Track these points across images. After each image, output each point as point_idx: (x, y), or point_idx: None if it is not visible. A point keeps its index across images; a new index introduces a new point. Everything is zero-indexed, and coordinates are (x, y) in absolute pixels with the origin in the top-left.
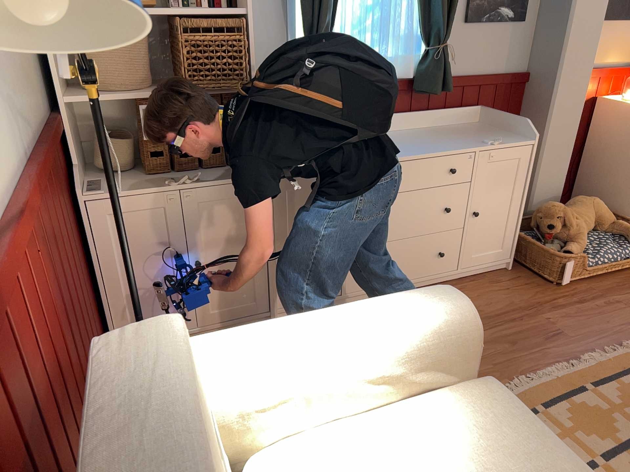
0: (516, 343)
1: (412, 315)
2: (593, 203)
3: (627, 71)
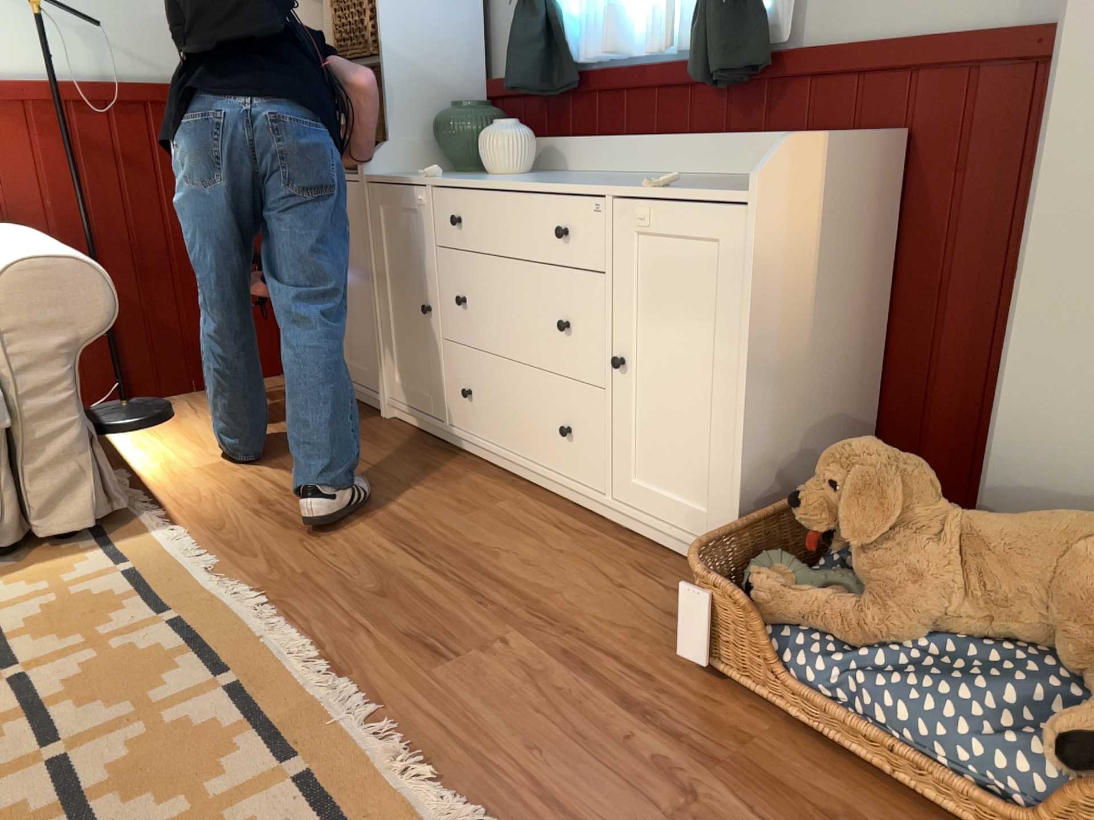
0: (384, 598)
1: (16, 251)
2: (1088, 540)
3: None
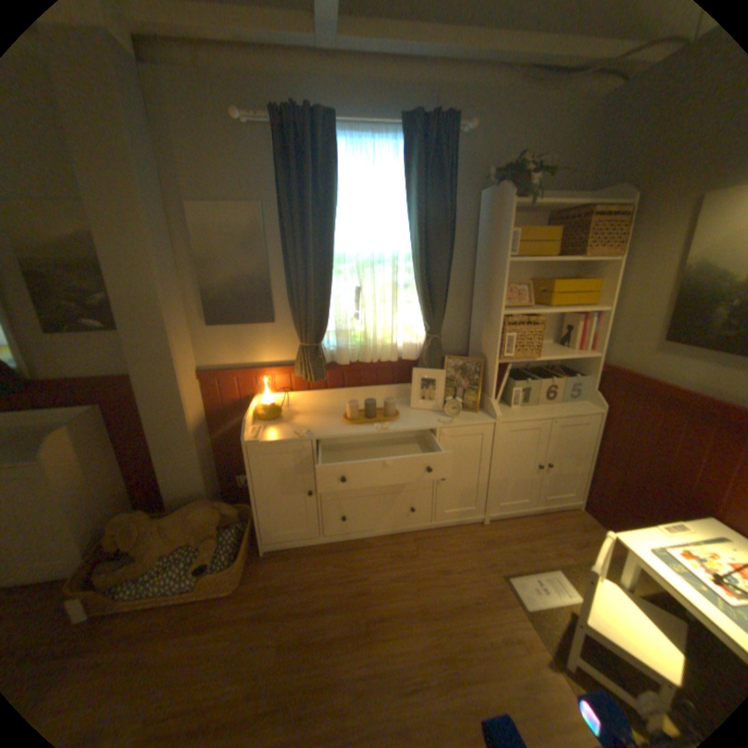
0: None
1: None
2: (189, 516)
3: (284, 371)
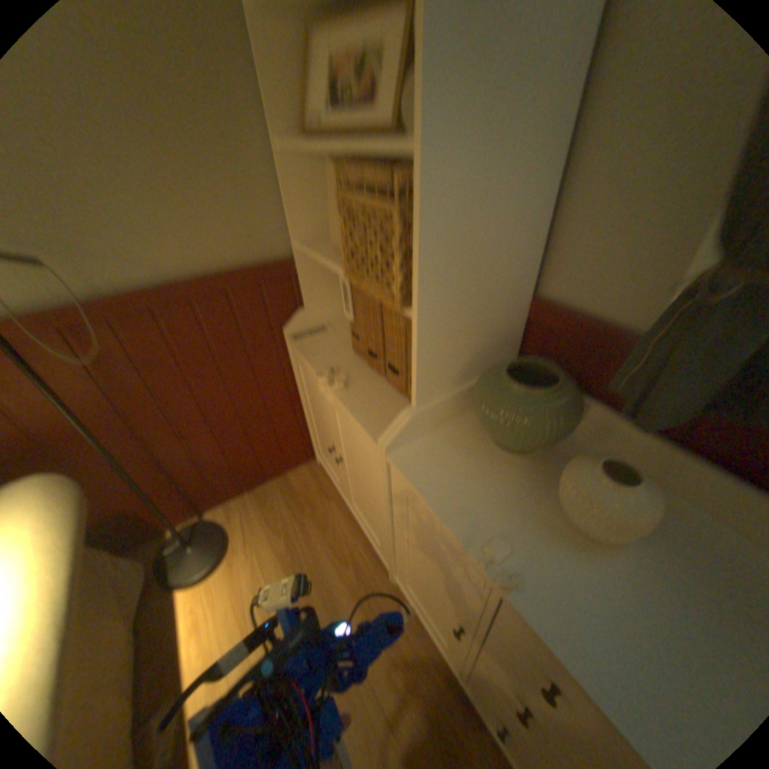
0: None
1: None
2: None
3: None
